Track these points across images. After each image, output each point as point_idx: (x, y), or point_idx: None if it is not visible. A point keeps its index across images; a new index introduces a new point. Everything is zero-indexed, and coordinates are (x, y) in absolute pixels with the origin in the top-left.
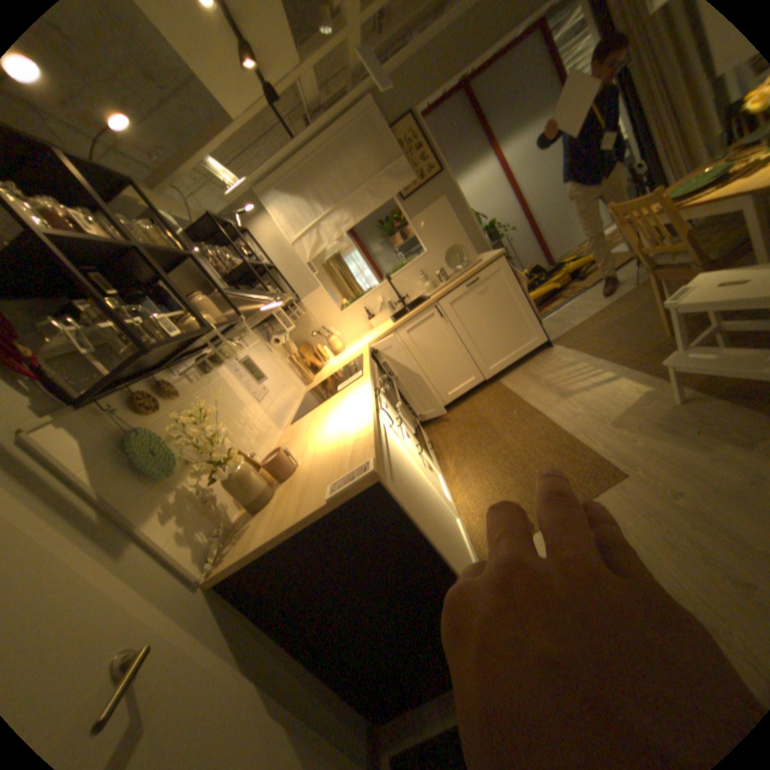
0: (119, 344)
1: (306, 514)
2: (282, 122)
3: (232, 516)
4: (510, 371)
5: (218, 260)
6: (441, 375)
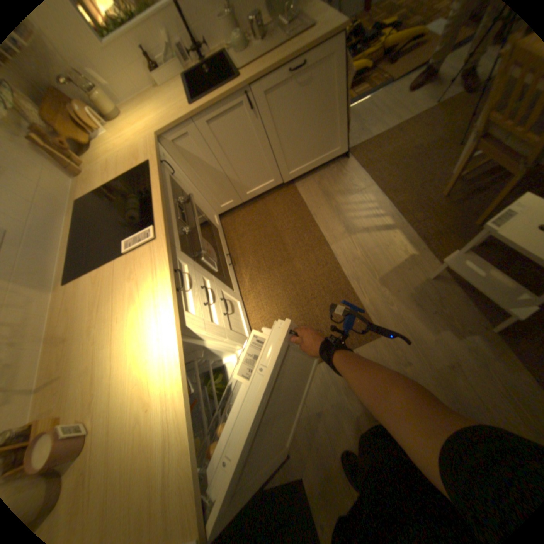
0: None
1: None
2: None
3: None
4: (304, 175)
5: None
6: (241, 176)
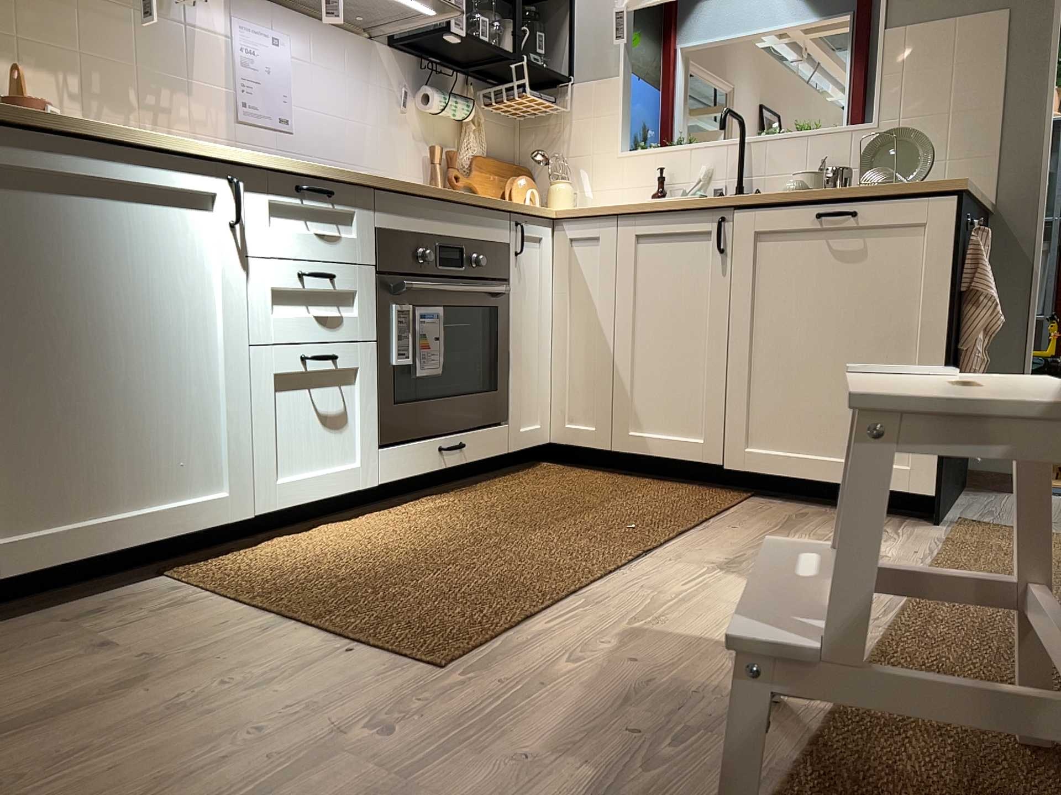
0: None
1: None
2: None
3: None
4: (797, 499)
5: None
6: (643, 380)
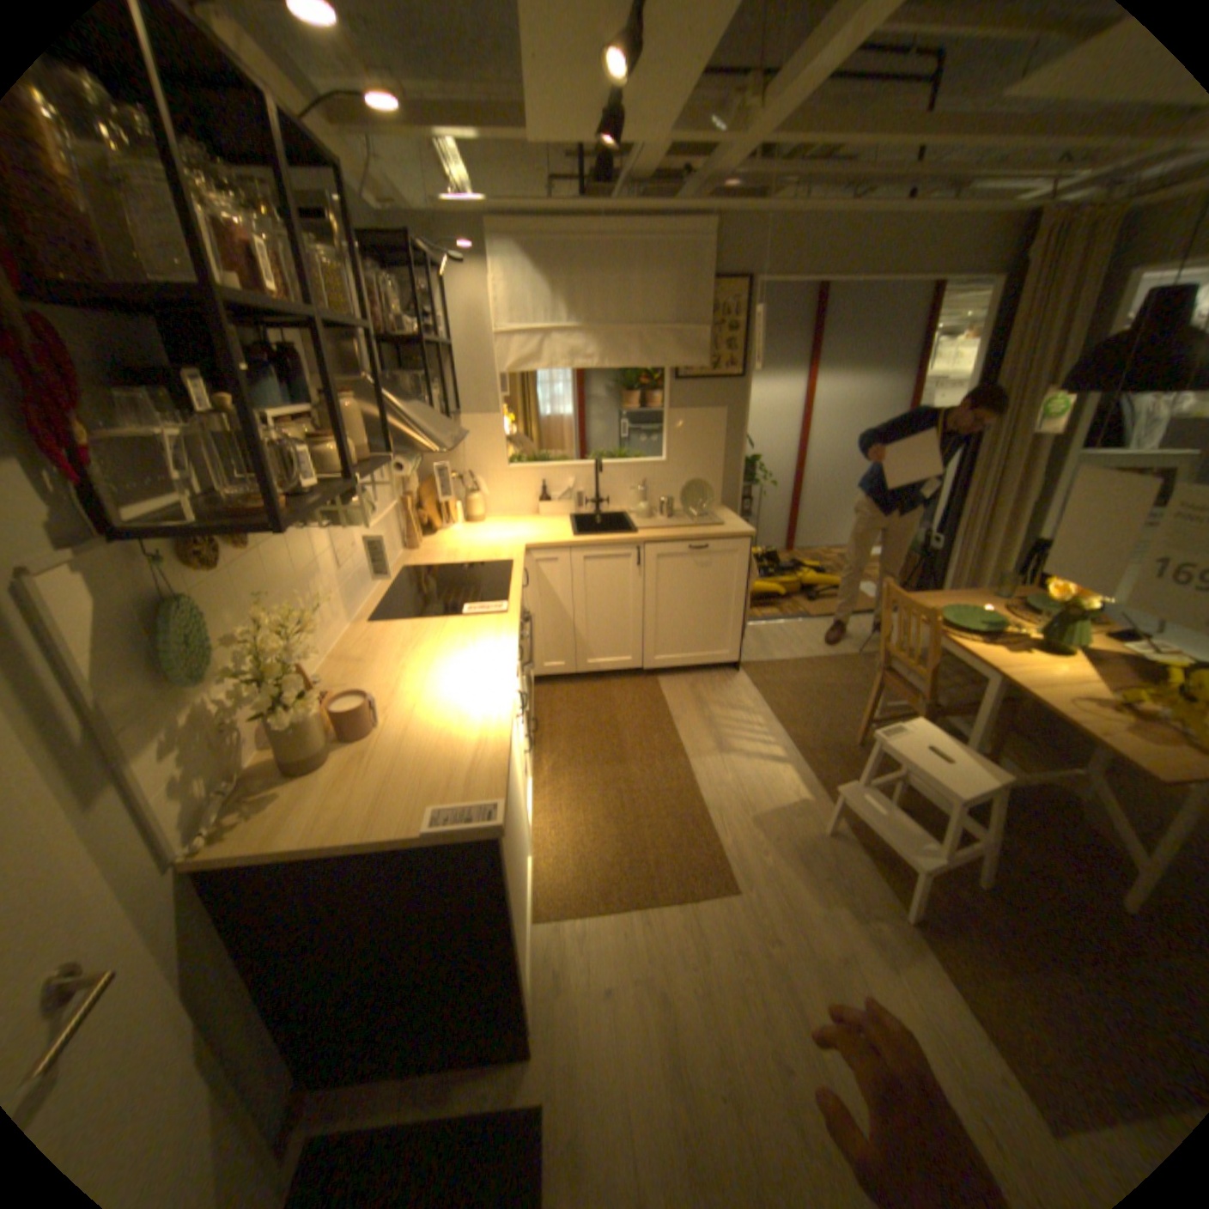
0: (216, 462)
1: (382, 836)
2: (578, 150)
3: (245, 759)
4: (674, 672)
5: (377, 302)
6: (592, 634)
